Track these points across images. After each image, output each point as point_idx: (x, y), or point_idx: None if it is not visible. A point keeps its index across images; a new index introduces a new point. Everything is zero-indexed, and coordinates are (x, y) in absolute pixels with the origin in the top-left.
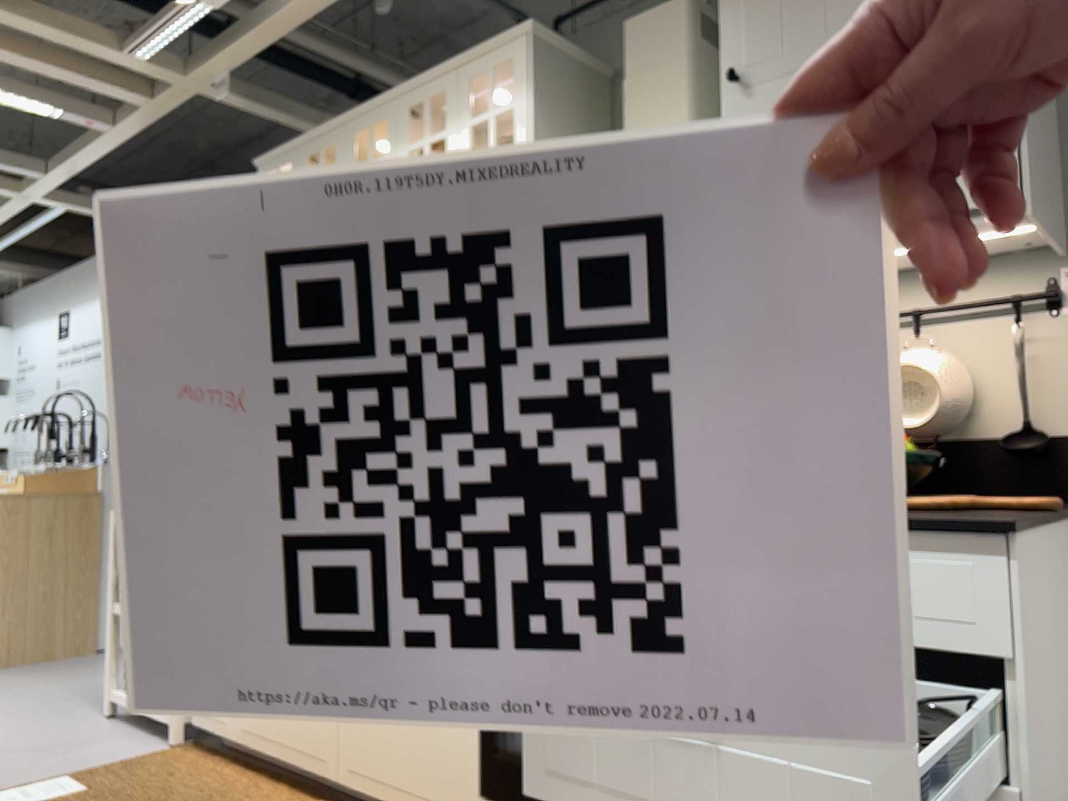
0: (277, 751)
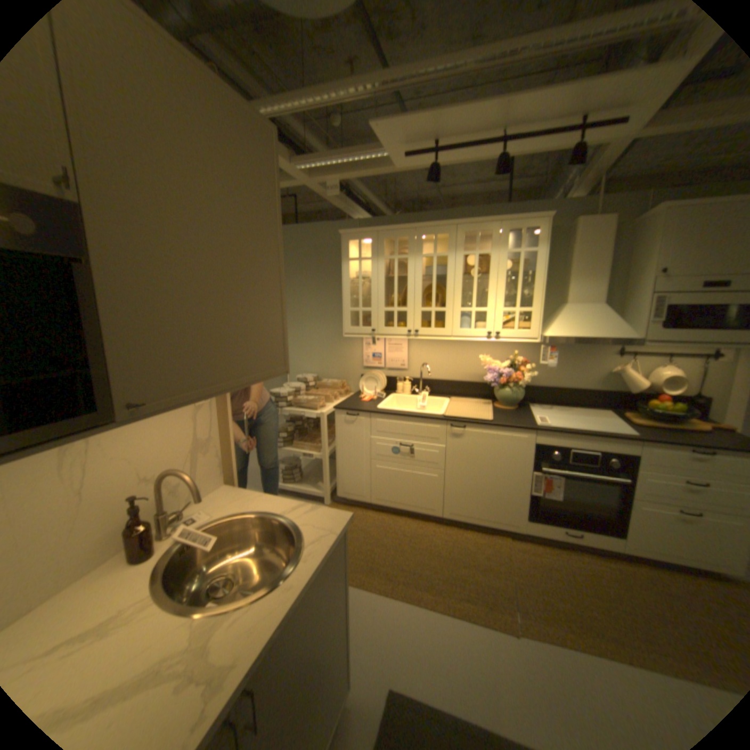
0: (403, 508)
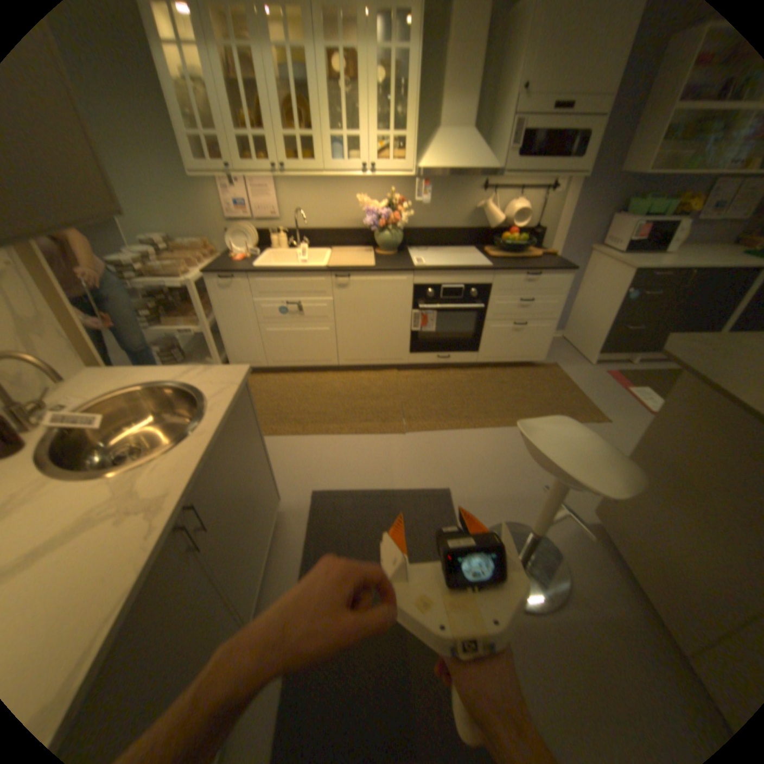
0: (300, 363)
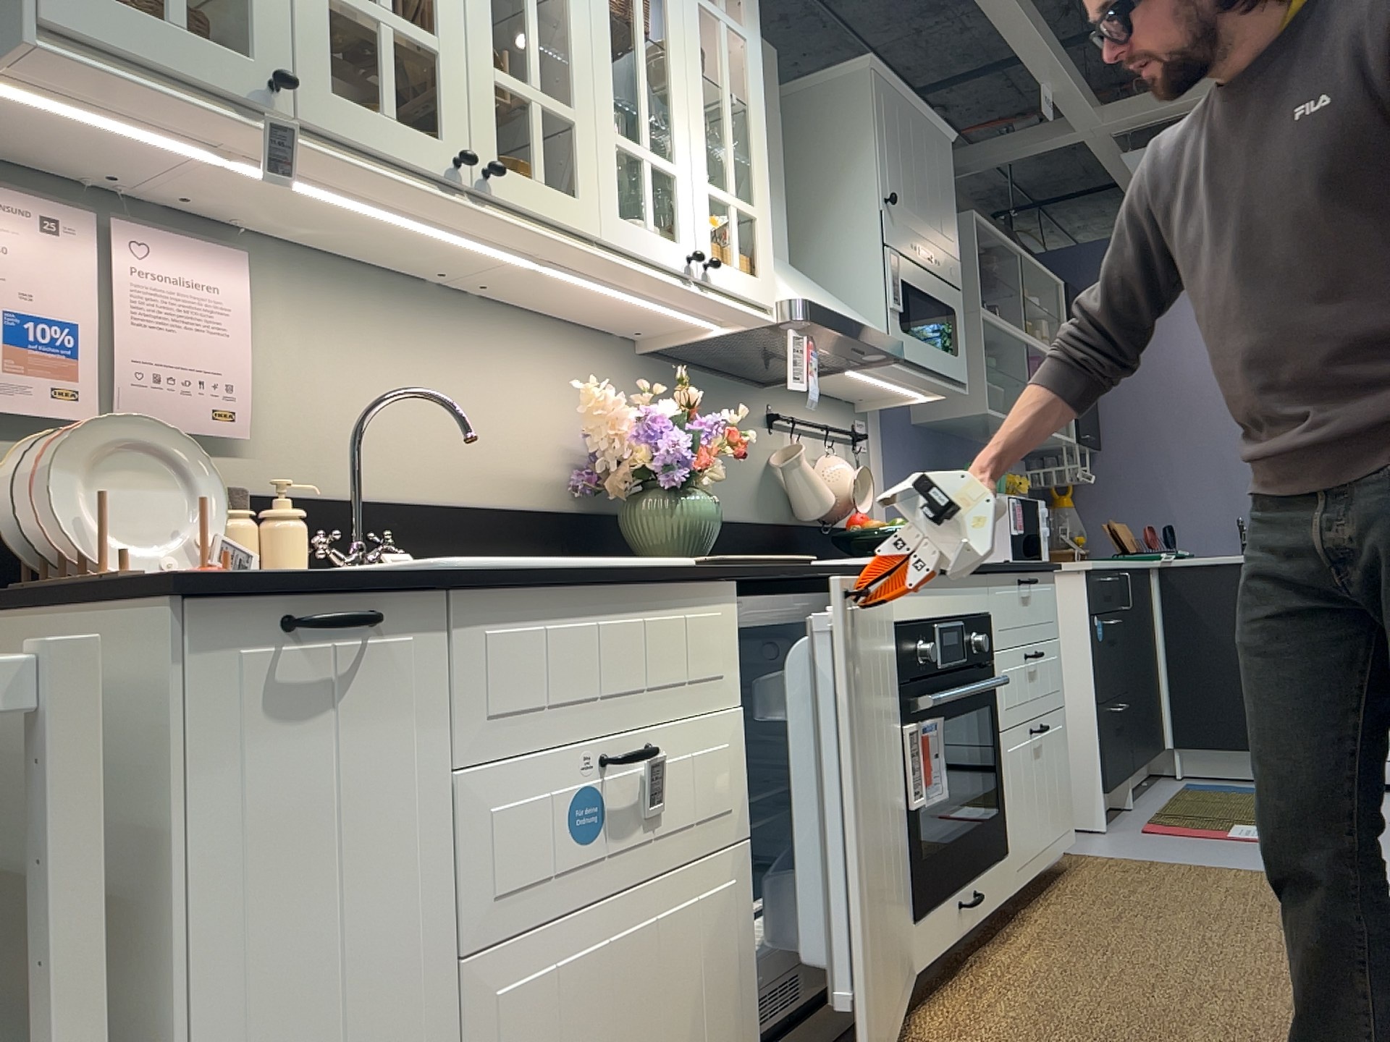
0: None
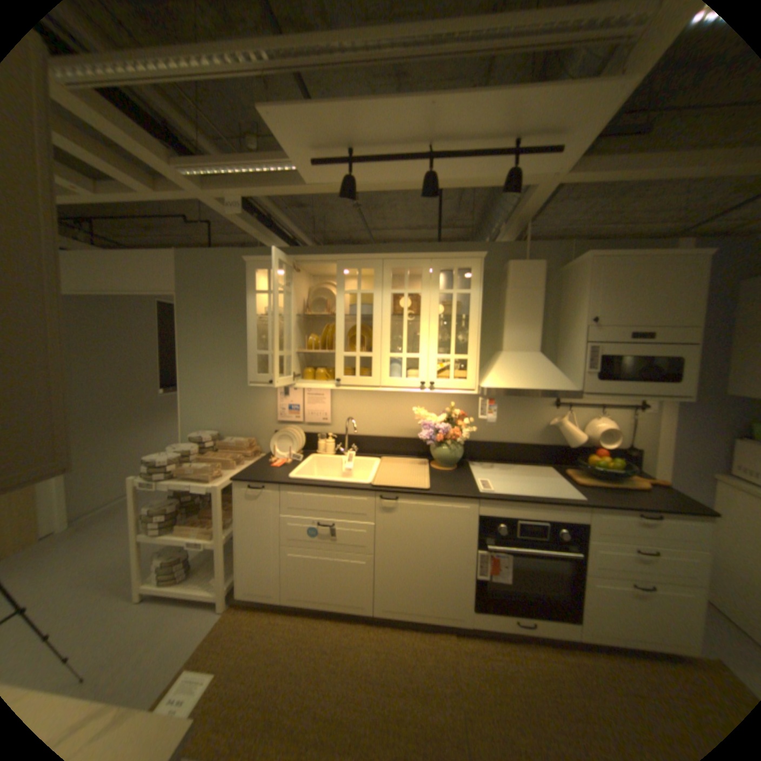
0: (322, 607)
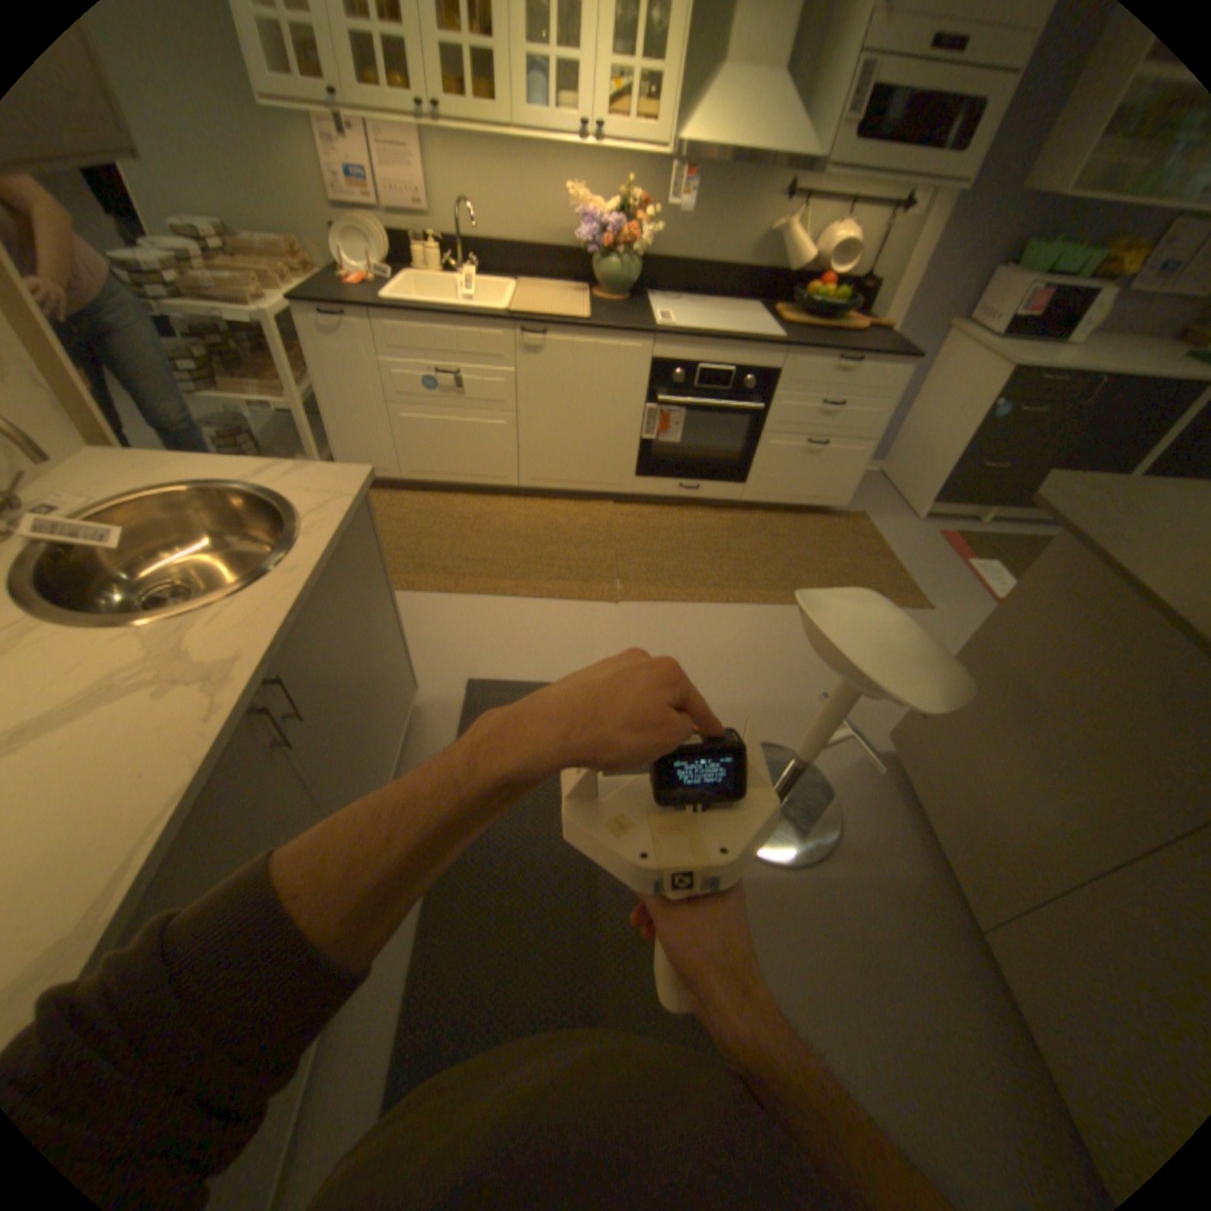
0: (457, 479)
